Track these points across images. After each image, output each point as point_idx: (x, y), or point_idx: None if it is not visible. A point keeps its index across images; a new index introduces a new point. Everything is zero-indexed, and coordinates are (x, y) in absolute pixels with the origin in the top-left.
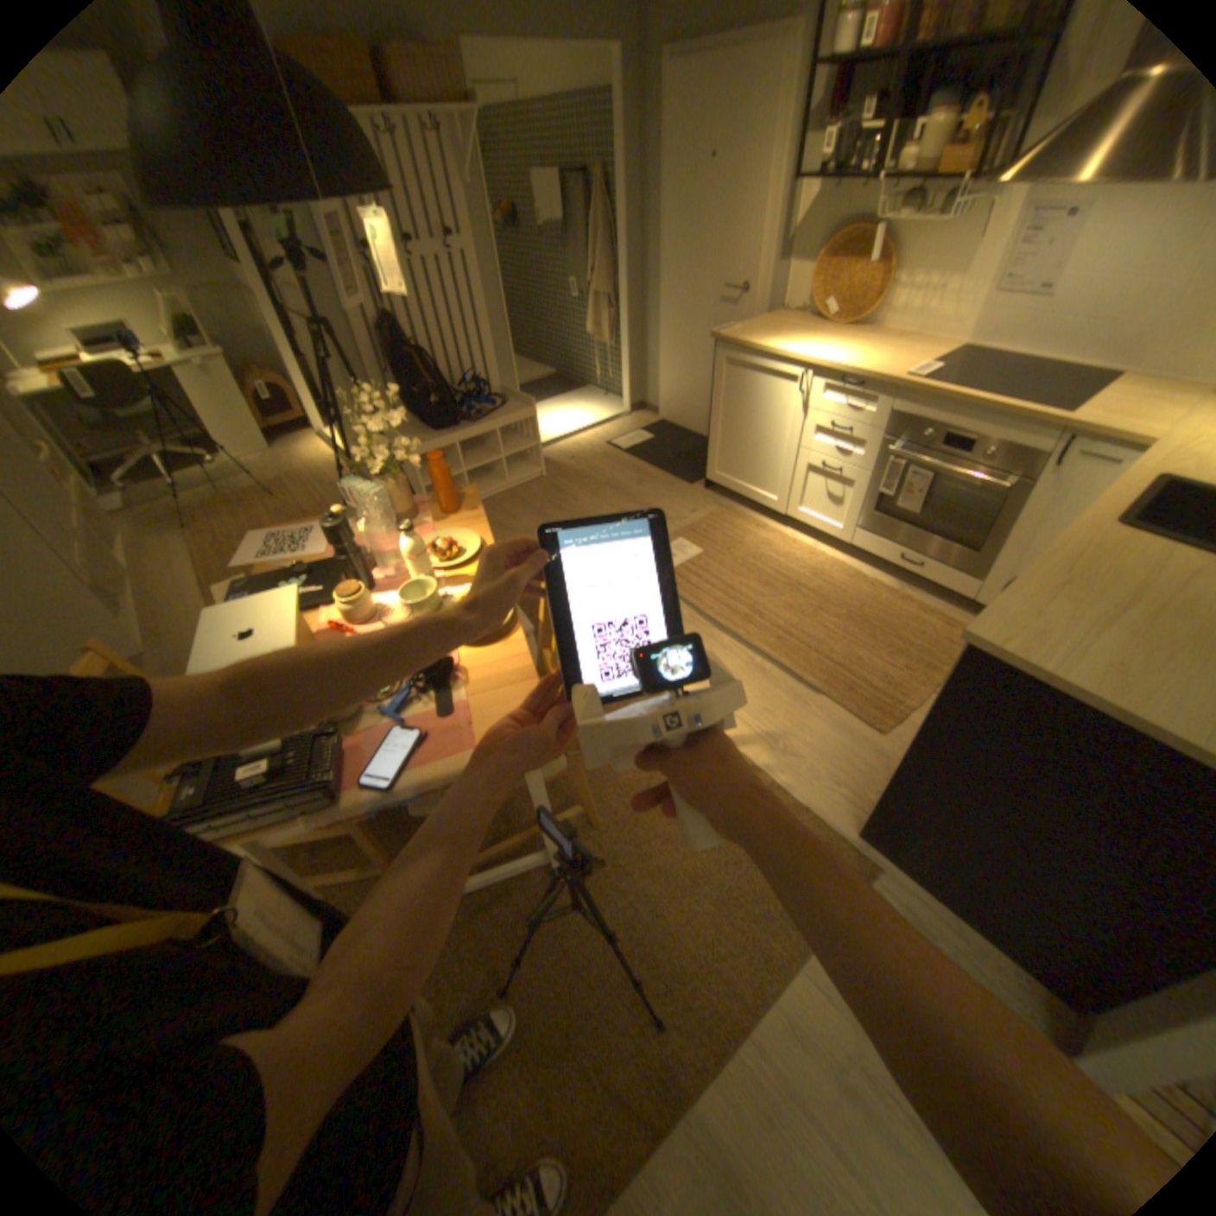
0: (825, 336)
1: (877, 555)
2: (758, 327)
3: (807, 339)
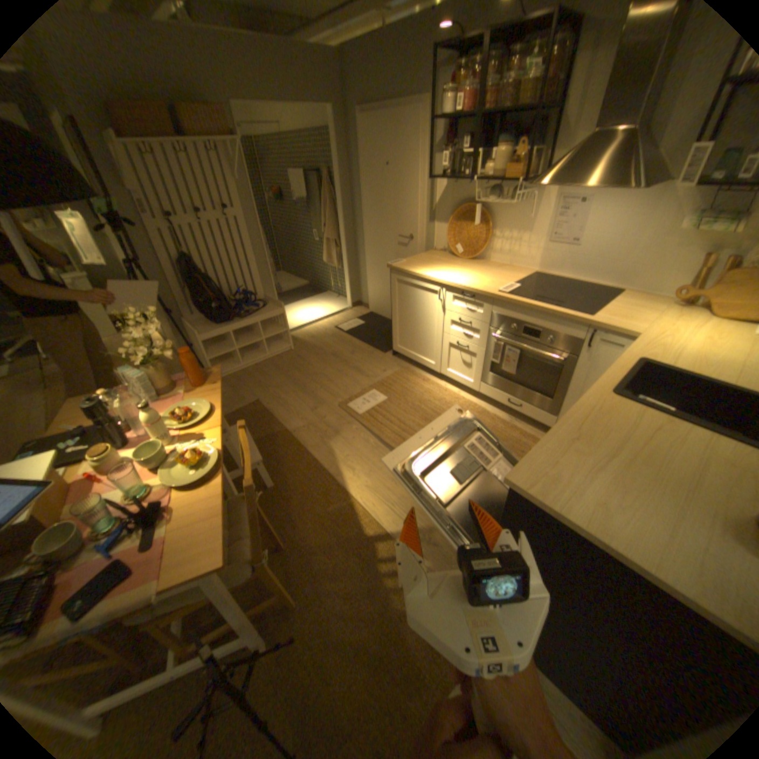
0: (454, 266)
1: (495, 399)
2: (416, 261)
3: (443, 268)
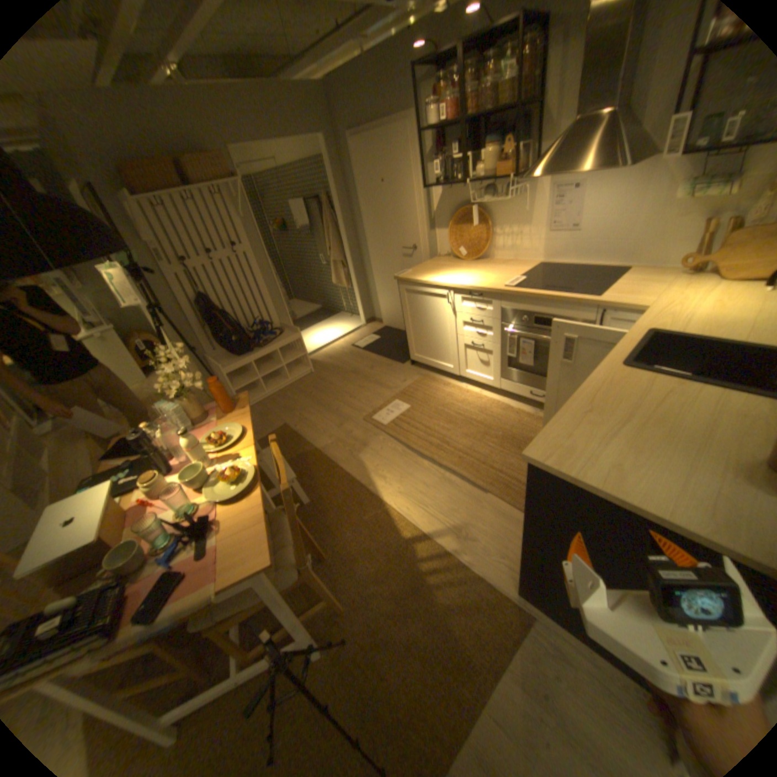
0: (460, 268)
1: (517, 393)
2: (422, 268)
3: (449, 272)
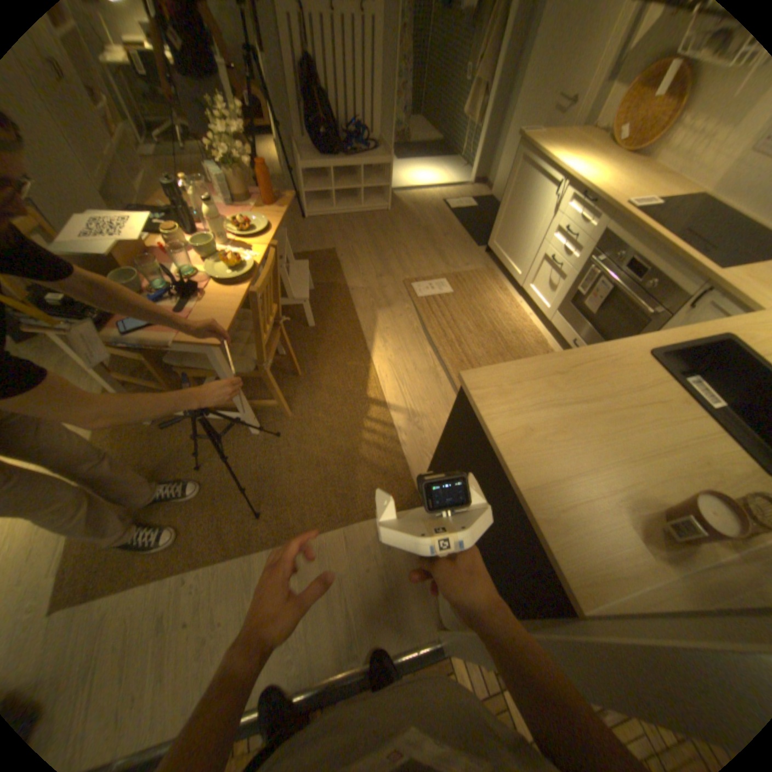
0: (601, 156)
1: (561, 335)
2: (559, 136)
3: (585, 155)
